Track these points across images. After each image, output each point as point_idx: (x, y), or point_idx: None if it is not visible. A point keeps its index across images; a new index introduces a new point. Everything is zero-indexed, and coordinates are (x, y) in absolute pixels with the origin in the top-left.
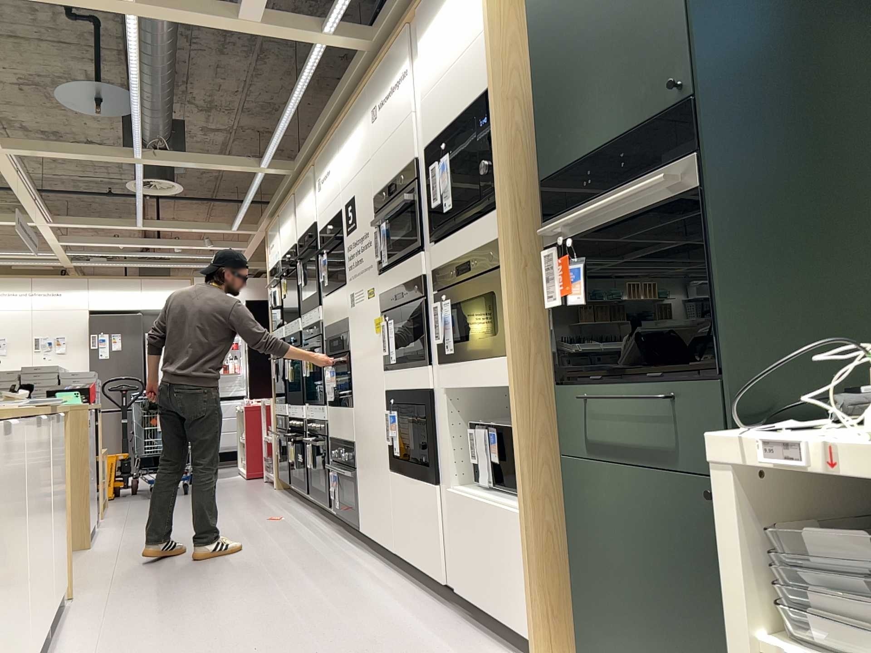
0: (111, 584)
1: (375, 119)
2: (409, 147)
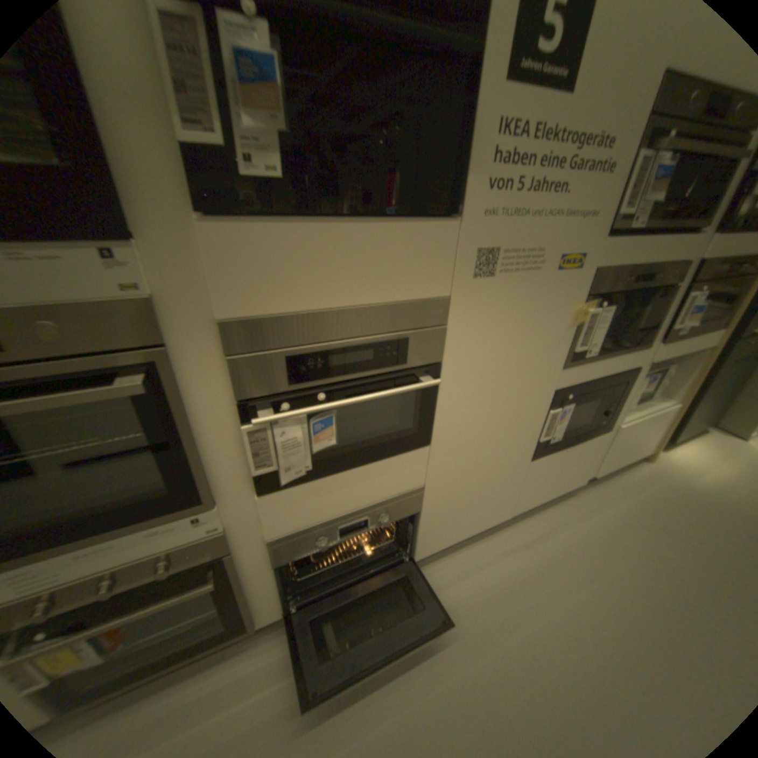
0: None
1: None
2: None
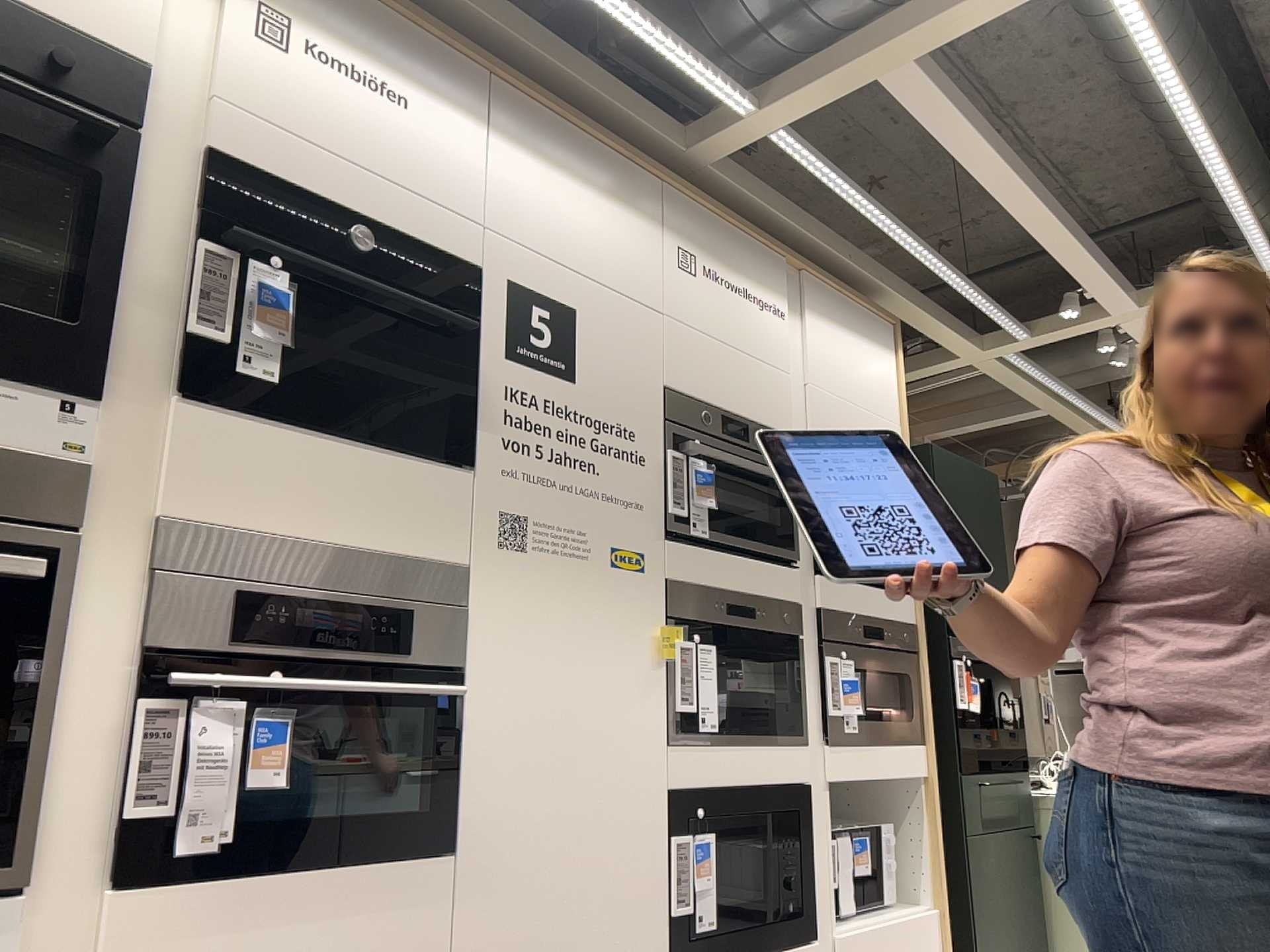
0: None
1: (690, 270)
2: (779, 408)
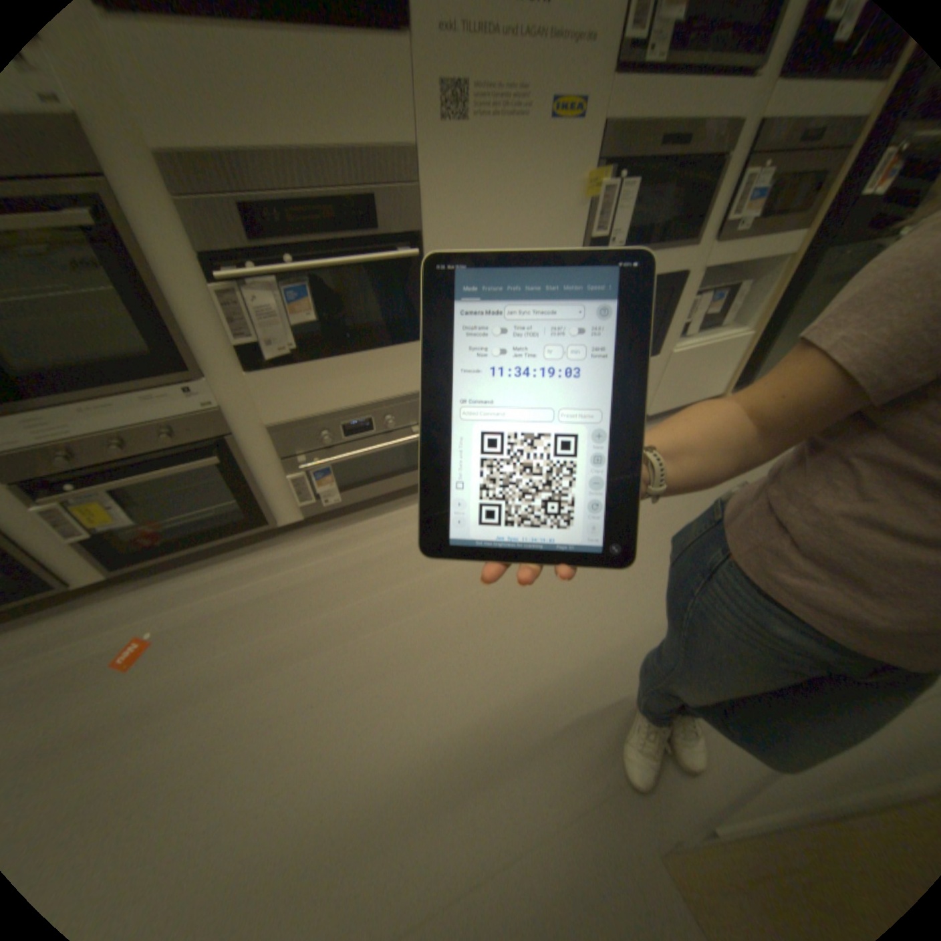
0: (561, 834)
1: None
2: None
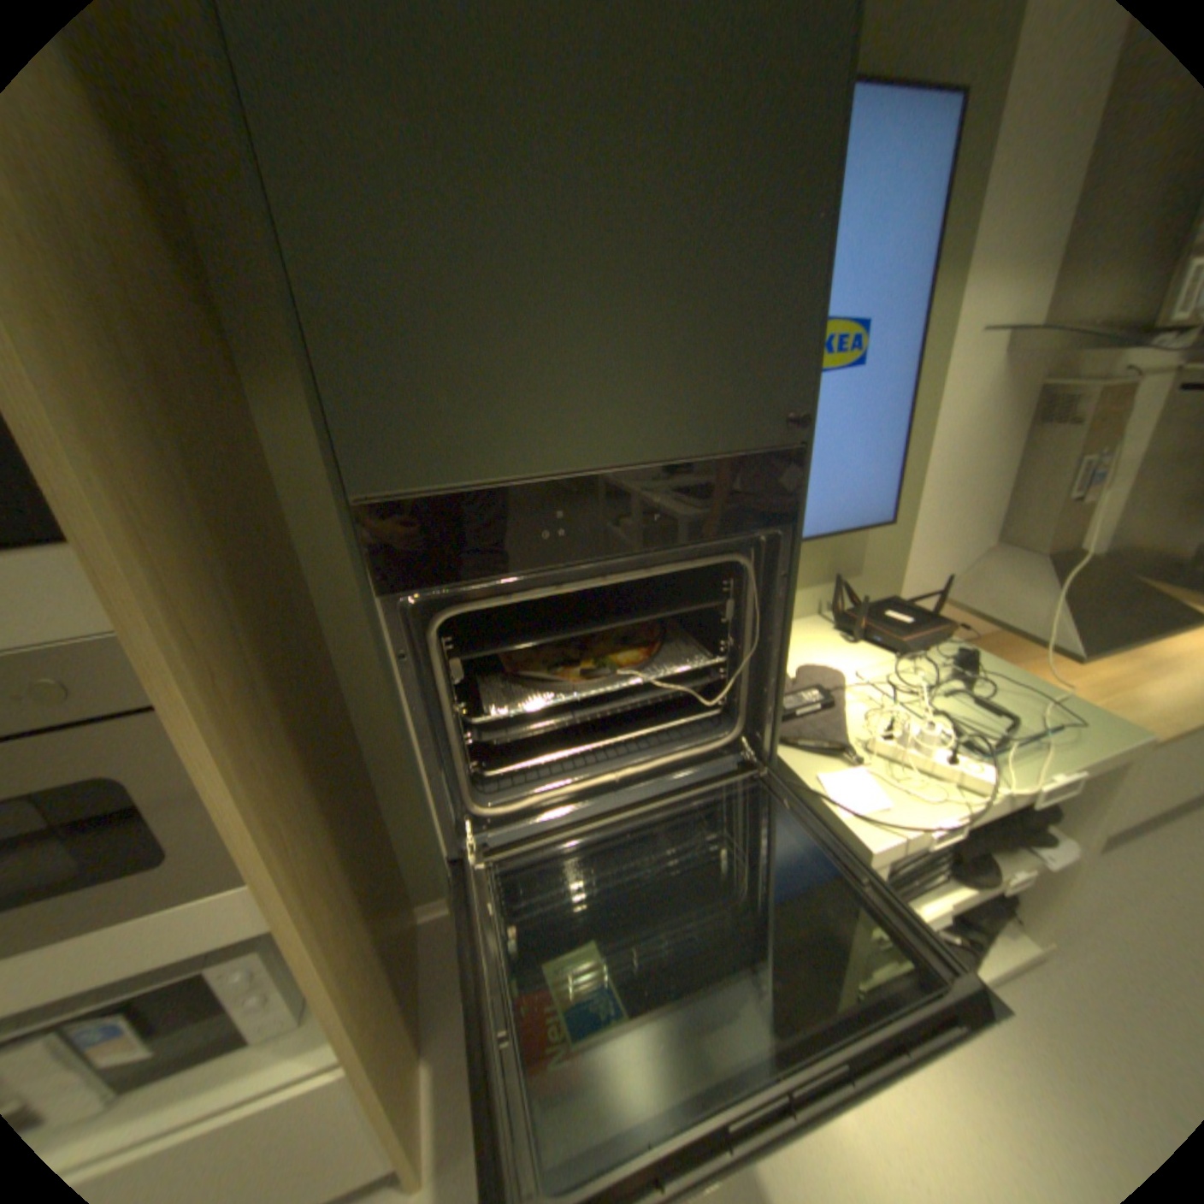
0: None
1: None
2: None
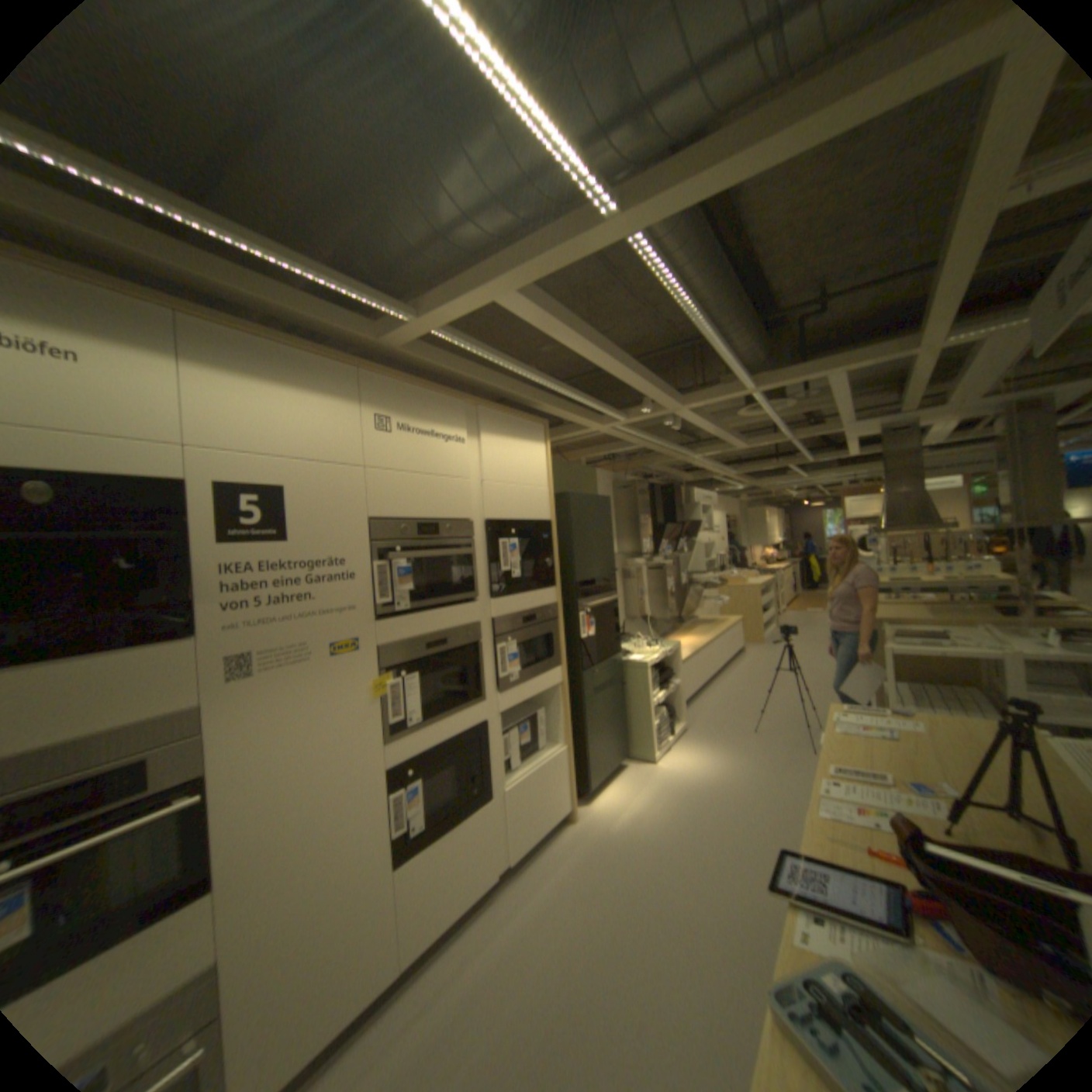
0: None
1: (385, 430)
2: (461, 506)
